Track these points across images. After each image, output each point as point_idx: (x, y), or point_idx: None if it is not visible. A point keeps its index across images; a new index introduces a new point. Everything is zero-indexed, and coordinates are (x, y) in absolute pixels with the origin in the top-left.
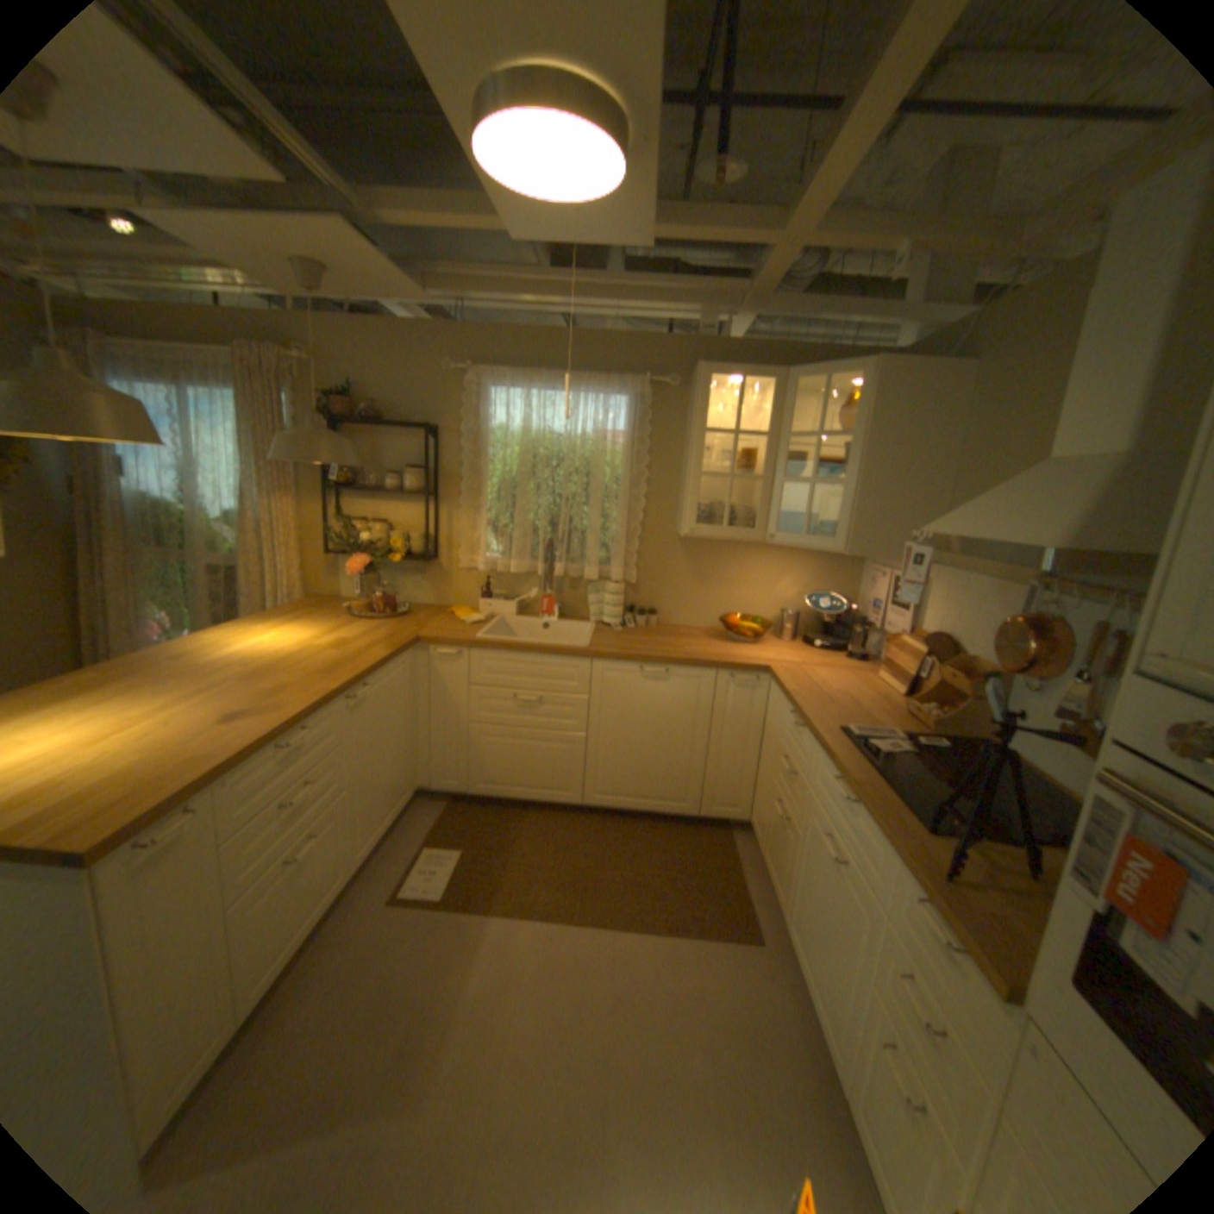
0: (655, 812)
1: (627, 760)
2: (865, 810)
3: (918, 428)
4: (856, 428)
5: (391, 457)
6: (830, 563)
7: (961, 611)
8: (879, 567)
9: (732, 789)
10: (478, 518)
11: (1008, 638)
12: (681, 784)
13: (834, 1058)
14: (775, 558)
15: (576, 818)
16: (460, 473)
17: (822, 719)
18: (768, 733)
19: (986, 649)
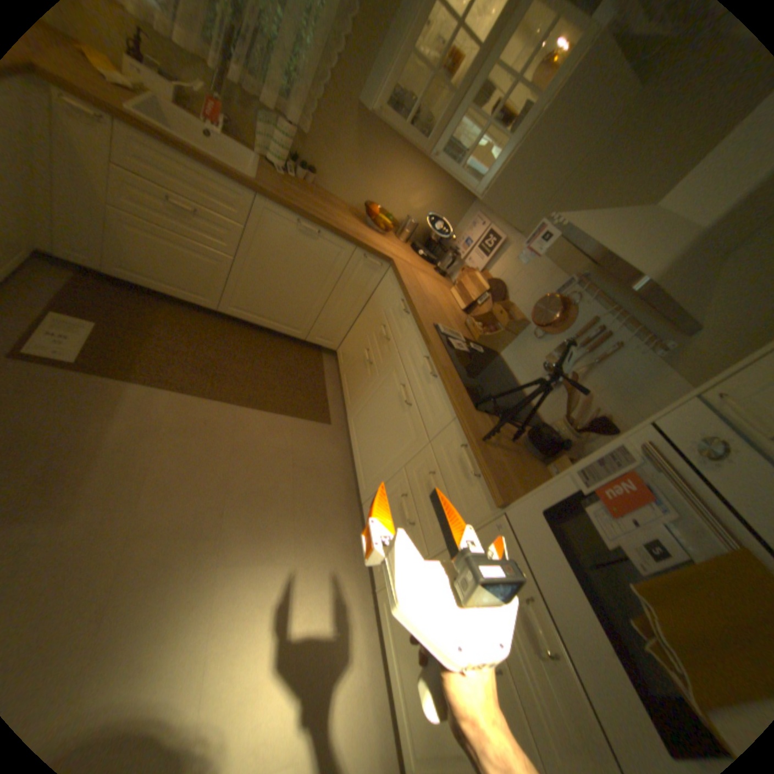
0: (275, 331)
1: (264, 291)
2: (439, 383)
3: (577, 124)
4: (542, 92)
5: None
6: (452, 197)
7: (520, 273)
8: (482, 217)
9: (333, 330)
10: None
11: (546, 305)
12: (300, 318)
13: (361, 486)
14: (421, 173)
15: (209, 319)
16: None
17: (423, 314)
18: (372, 304)
19: (522, 303)
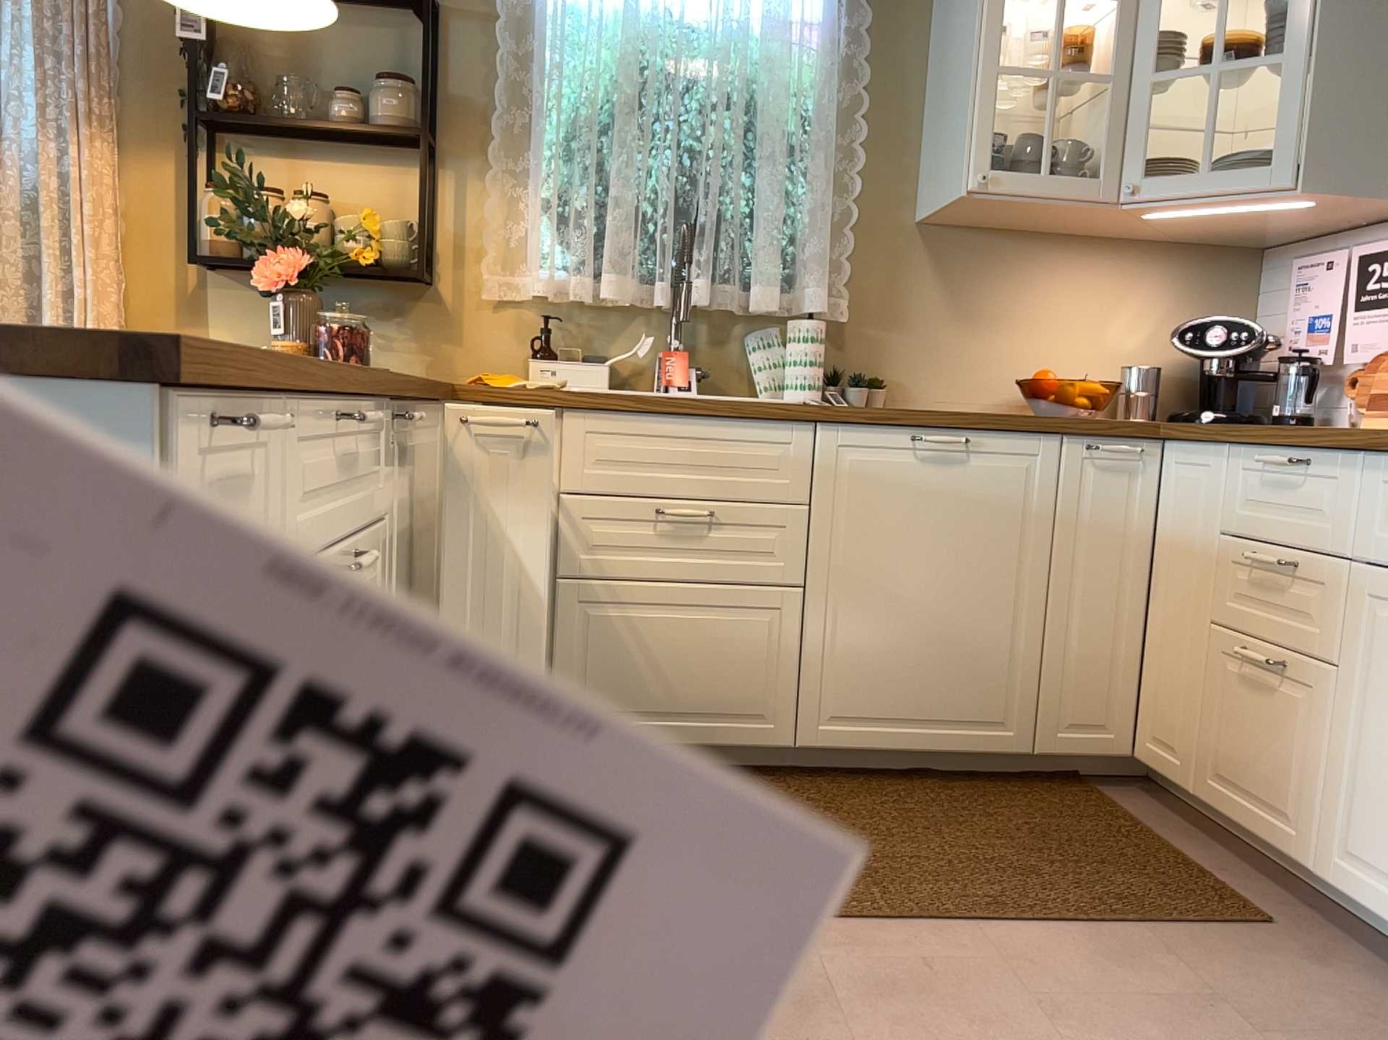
0: (948, 752)
1: (890, 640)
2: None
3: None
4: None
5: (339, 70)
6: (1202, 278)
7: None
8: (1314, 257)
9: (1099, 687)
10: (525, 194)
11: None
12: (999, 684)
13: None
14: (1103, 271)
15: (781, 781)
16: (487, 103)
17: (1353, 430)
18: (1173, 553)
19: None
